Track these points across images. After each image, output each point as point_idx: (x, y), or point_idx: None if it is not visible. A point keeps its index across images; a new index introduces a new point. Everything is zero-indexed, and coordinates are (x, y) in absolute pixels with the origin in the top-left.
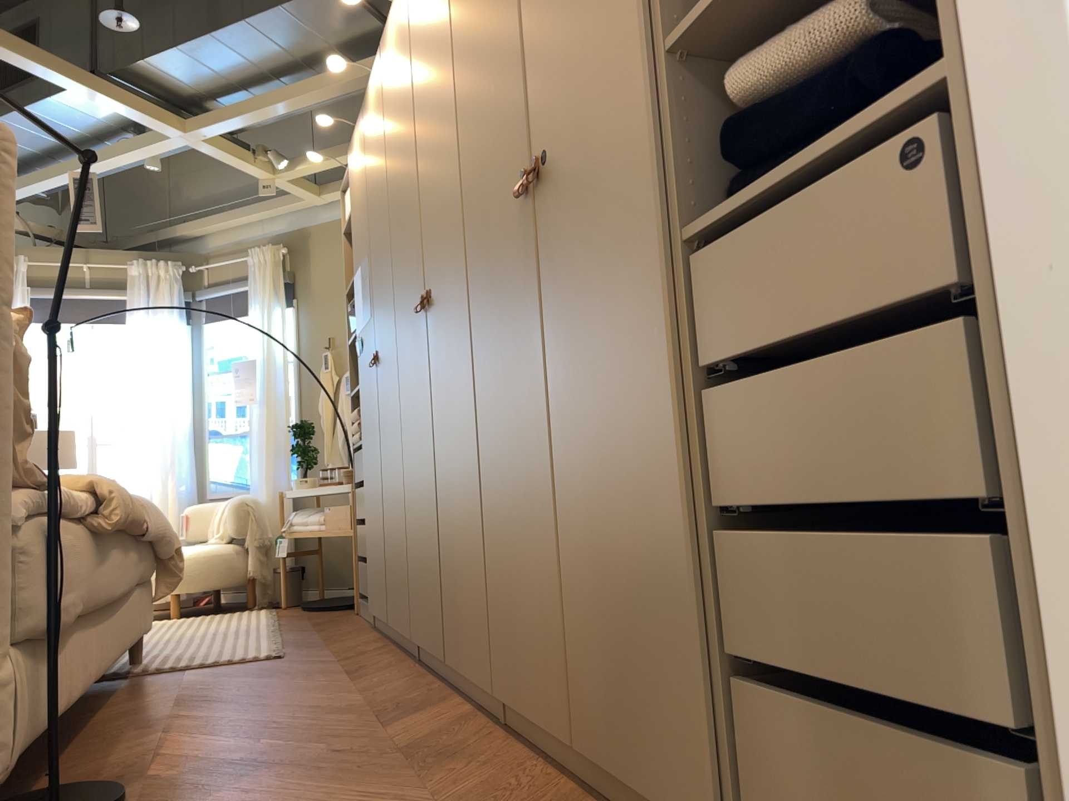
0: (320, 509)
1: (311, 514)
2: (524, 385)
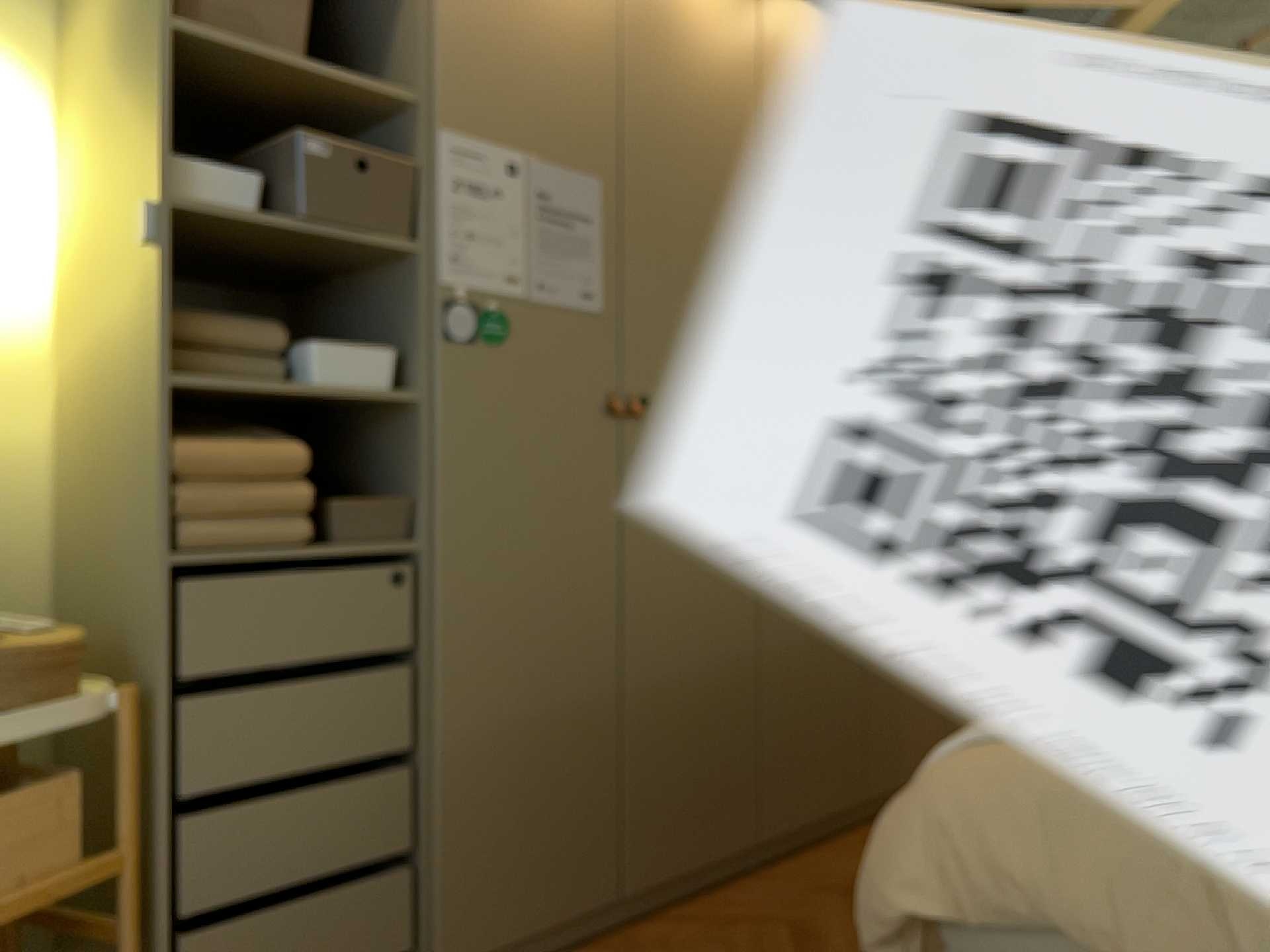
0: None
1: None
2: None
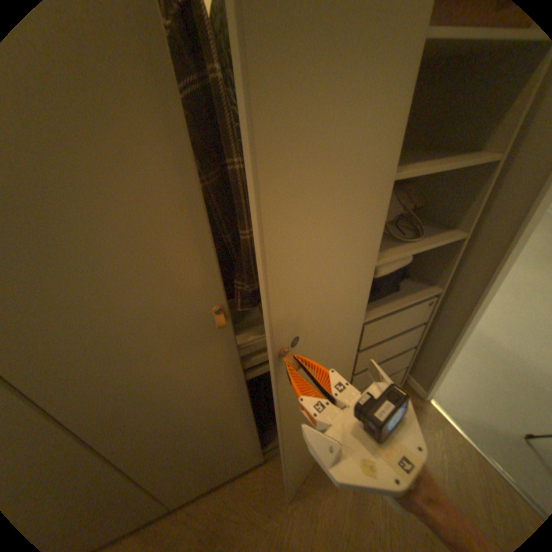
0: None
1: None
2: (216, 409)
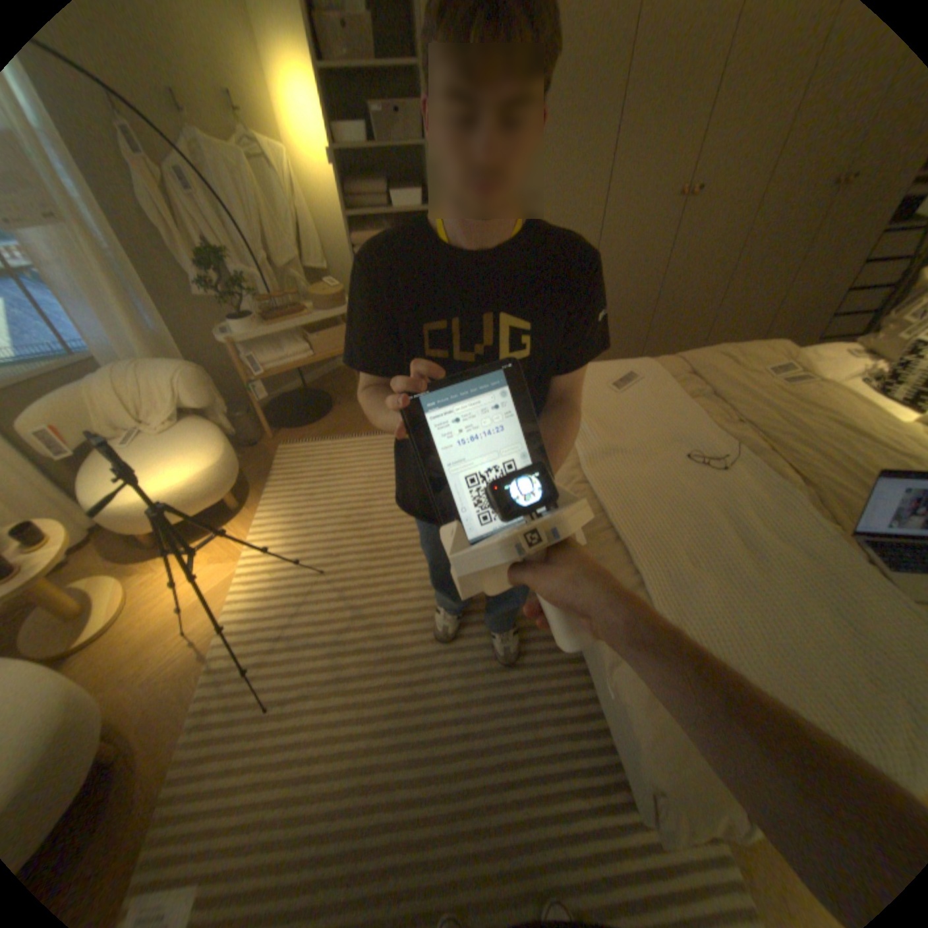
0: (265, 346)
1: (273, 353)
2: (787, 258)
